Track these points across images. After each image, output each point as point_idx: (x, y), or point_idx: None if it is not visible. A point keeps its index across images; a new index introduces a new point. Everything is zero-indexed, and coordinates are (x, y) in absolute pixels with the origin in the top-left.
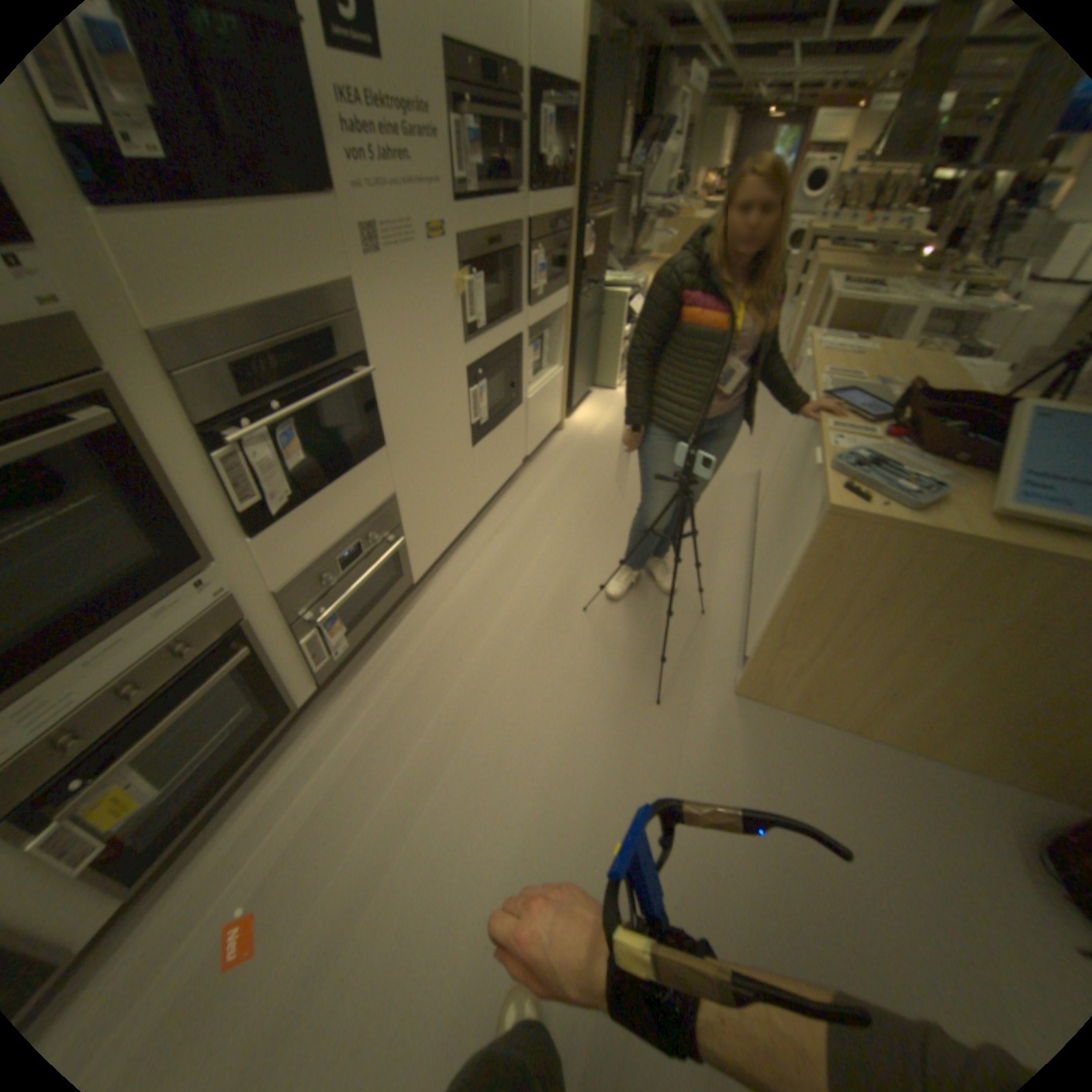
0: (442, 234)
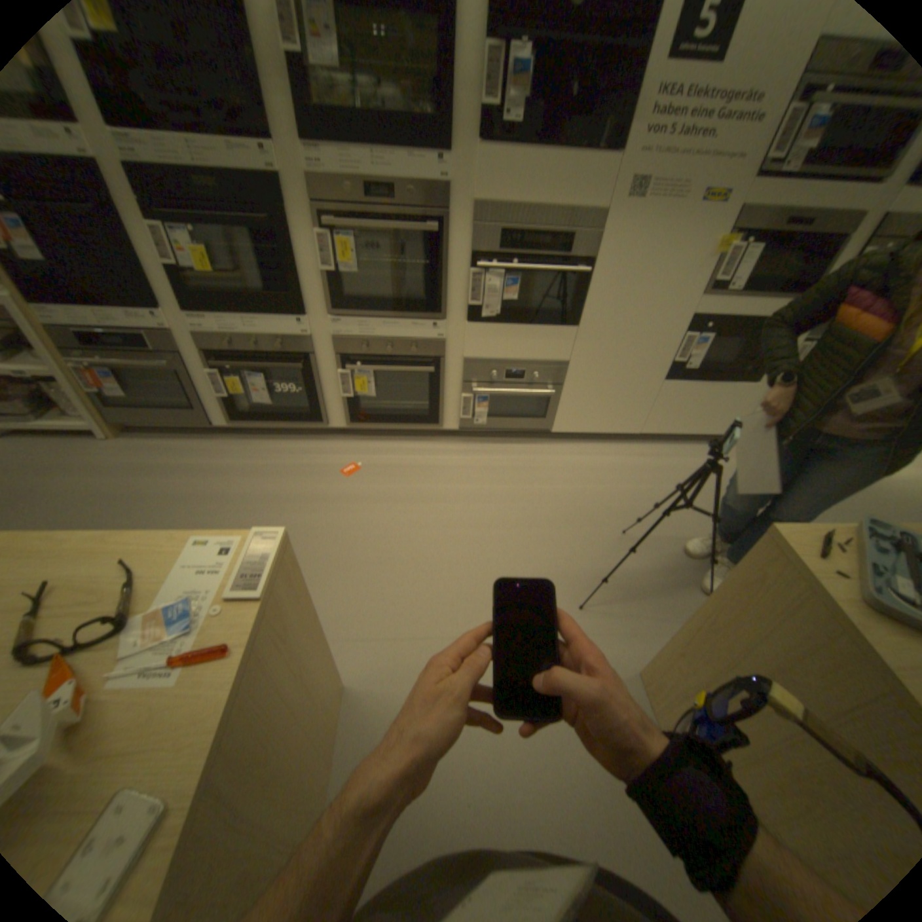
0: (727, 201)
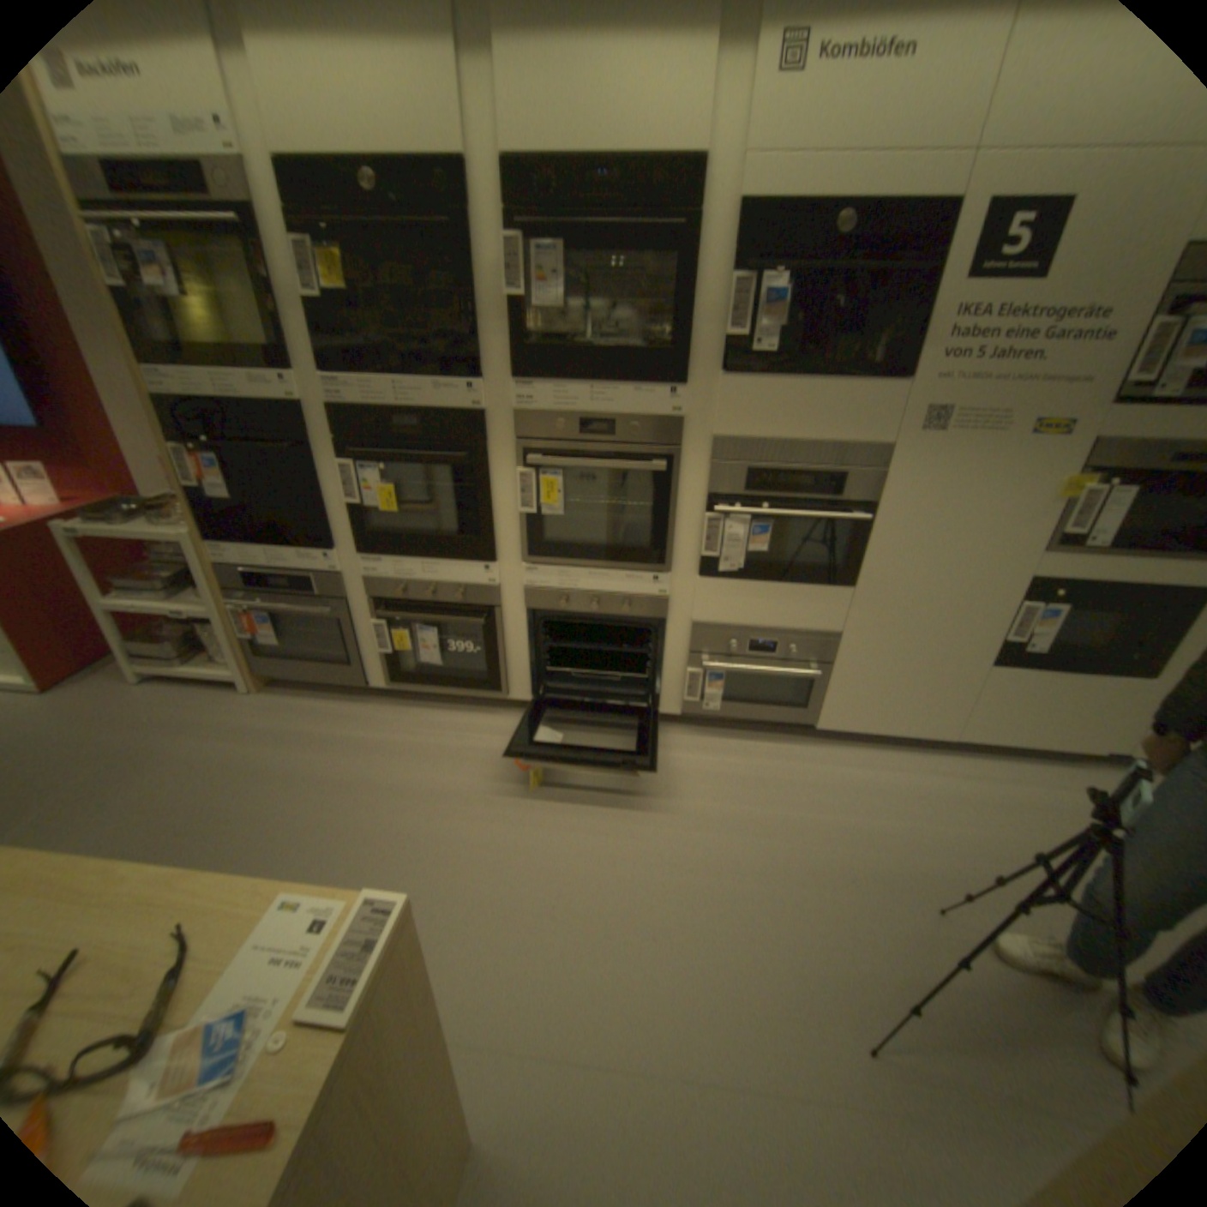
0: (1072, 431)
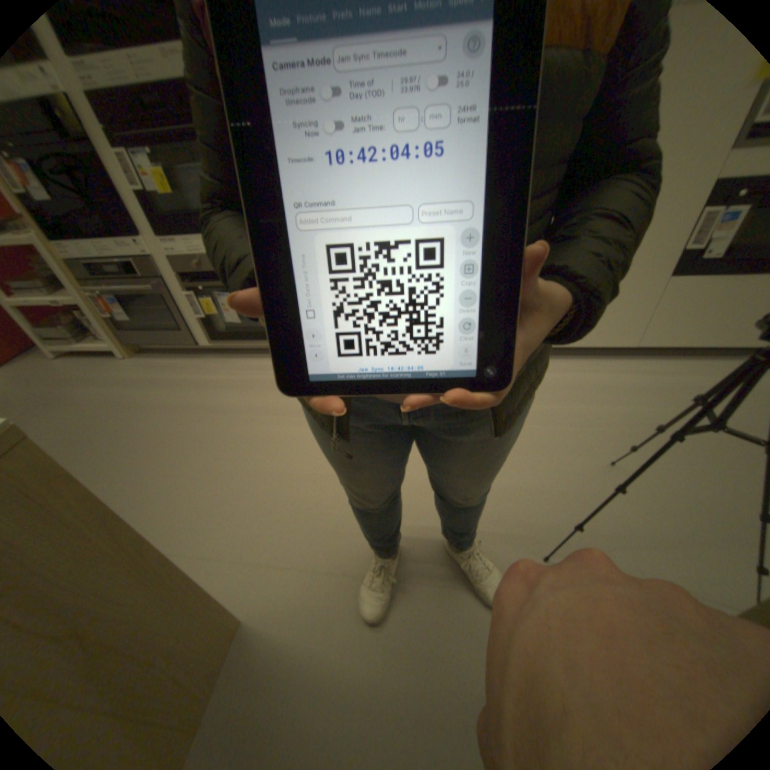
0: None
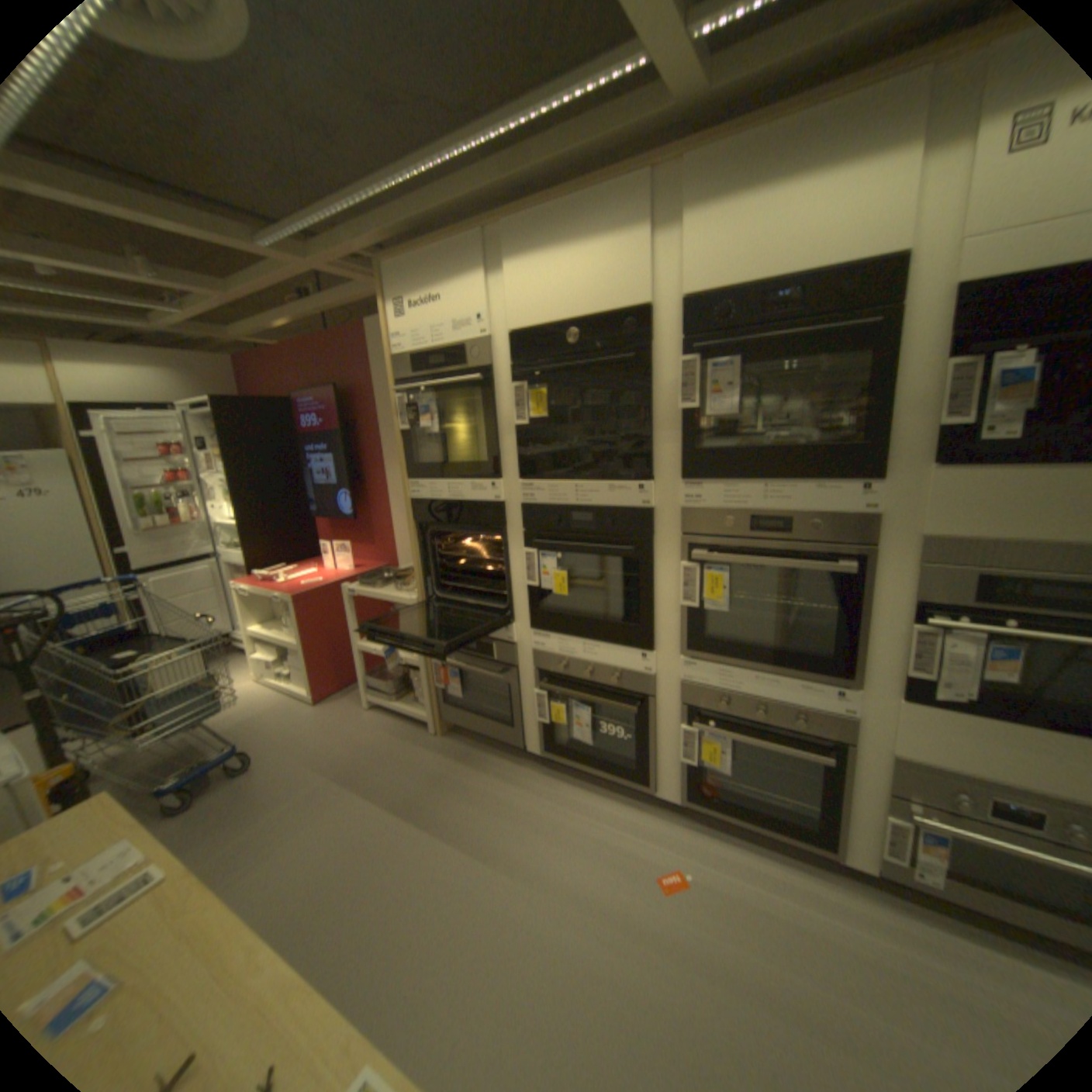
0: None
